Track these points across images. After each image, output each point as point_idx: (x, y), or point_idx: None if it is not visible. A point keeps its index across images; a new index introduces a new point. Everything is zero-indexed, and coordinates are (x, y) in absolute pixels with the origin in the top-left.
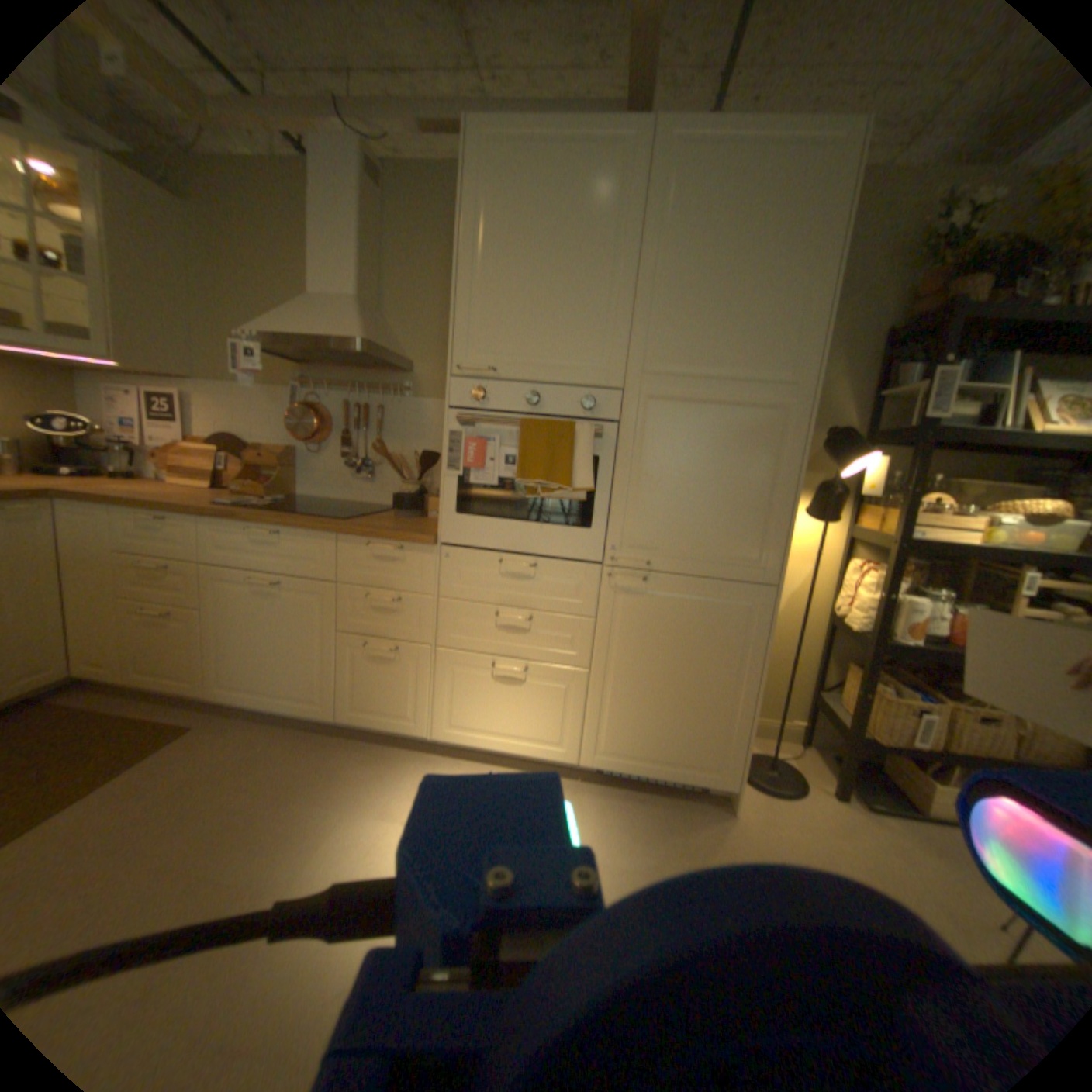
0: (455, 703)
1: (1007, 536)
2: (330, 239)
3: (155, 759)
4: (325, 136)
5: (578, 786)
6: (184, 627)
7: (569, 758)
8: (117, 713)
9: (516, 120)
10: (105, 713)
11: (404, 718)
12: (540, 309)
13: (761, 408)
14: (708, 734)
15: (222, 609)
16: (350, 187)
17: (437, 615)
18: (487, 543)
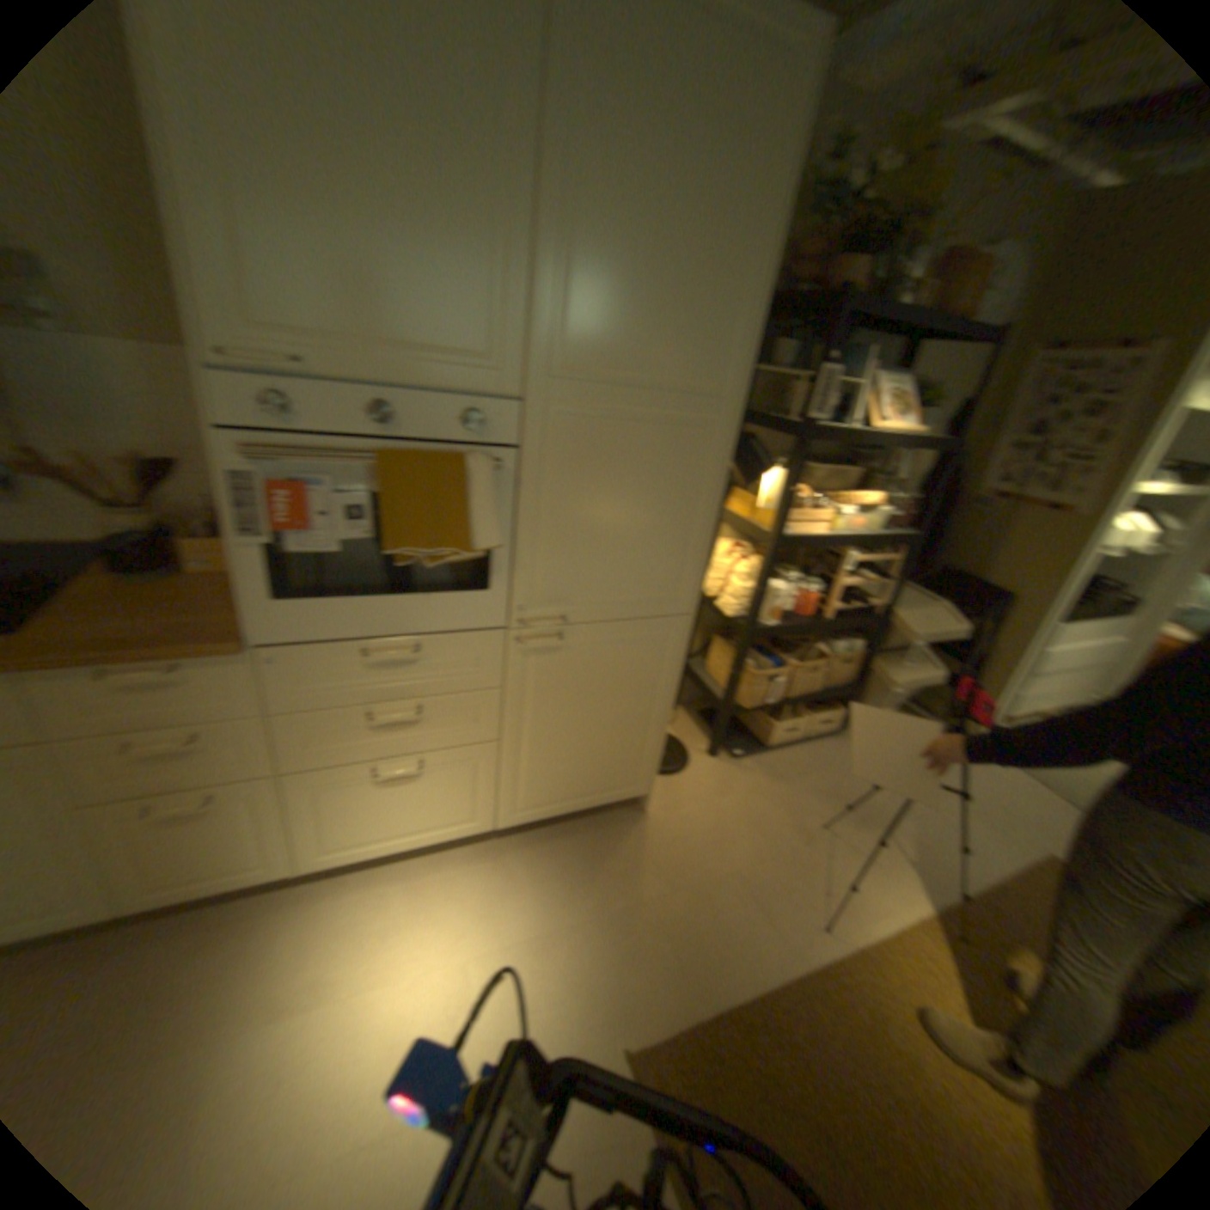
0: (321, 829)
1: (841, 523)
2: None
3: None
4: None
5: (492, 845)
6: None
7: (481, 828)
8: None
9: None
10: None
11: (243, 871)
12: (369, 249)
13: (684, 427)
14: (620, 759)
15: None
16: None
17: (265, 741)
18: (332, 633)
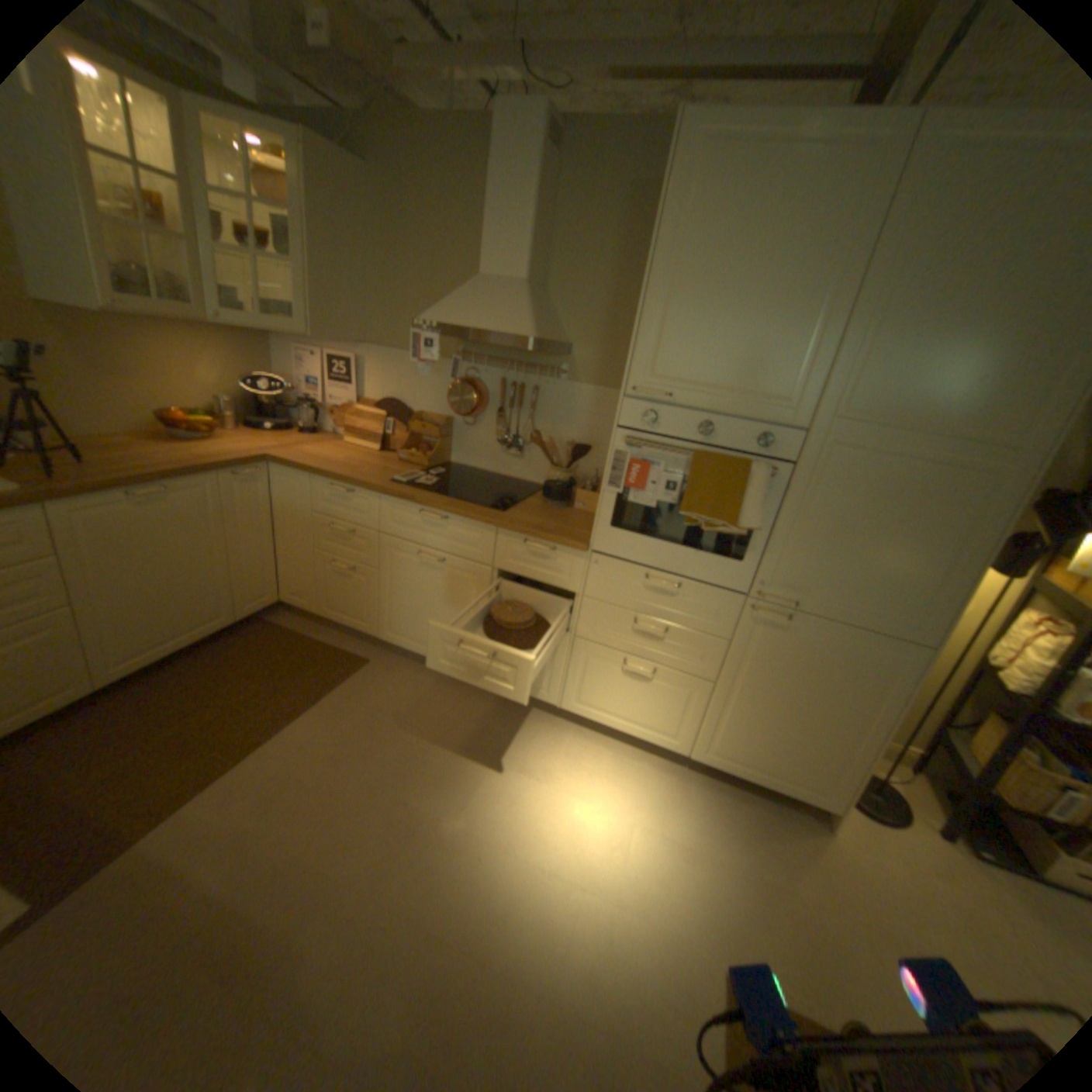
0: (585, 684)
1: None
2: (507, 218)
3: (349, 684)
4: (513, 101)
5: (685, 772)
6: (366, 580)
7: (682, 749)
8: (315, 636)
9: (742, 117)
10: (306, 634)
11: (540, 686)
12: (731, 337)
13: (968, 471)
14: (822, 762)
15: (397, 572)
16: (533, 161)
17: (579, 610)
18: (635, 558)
